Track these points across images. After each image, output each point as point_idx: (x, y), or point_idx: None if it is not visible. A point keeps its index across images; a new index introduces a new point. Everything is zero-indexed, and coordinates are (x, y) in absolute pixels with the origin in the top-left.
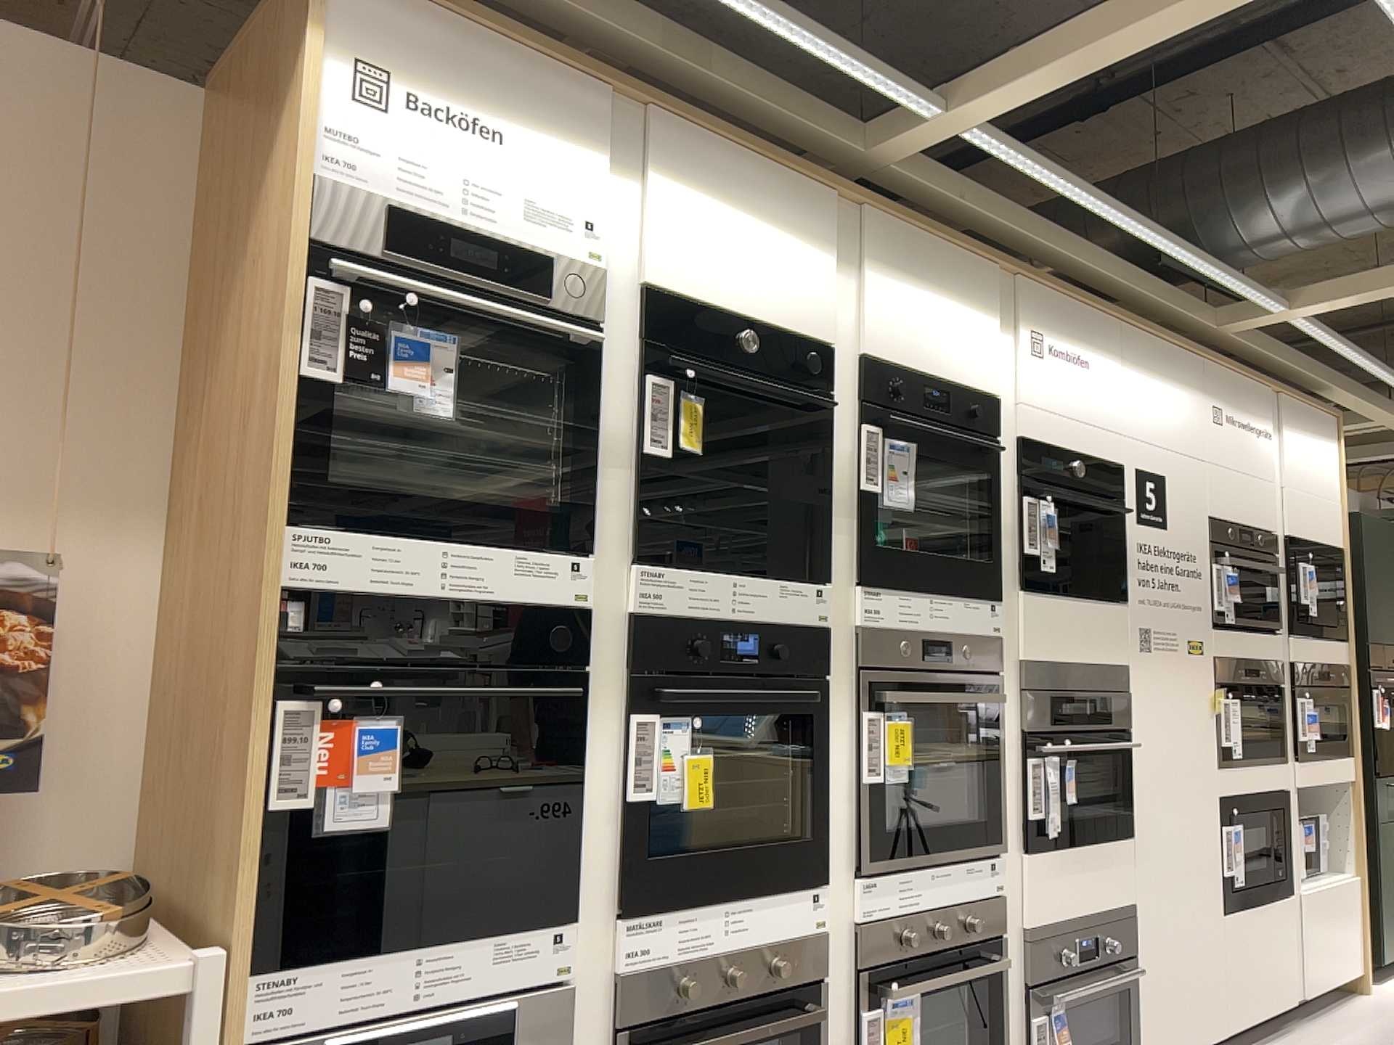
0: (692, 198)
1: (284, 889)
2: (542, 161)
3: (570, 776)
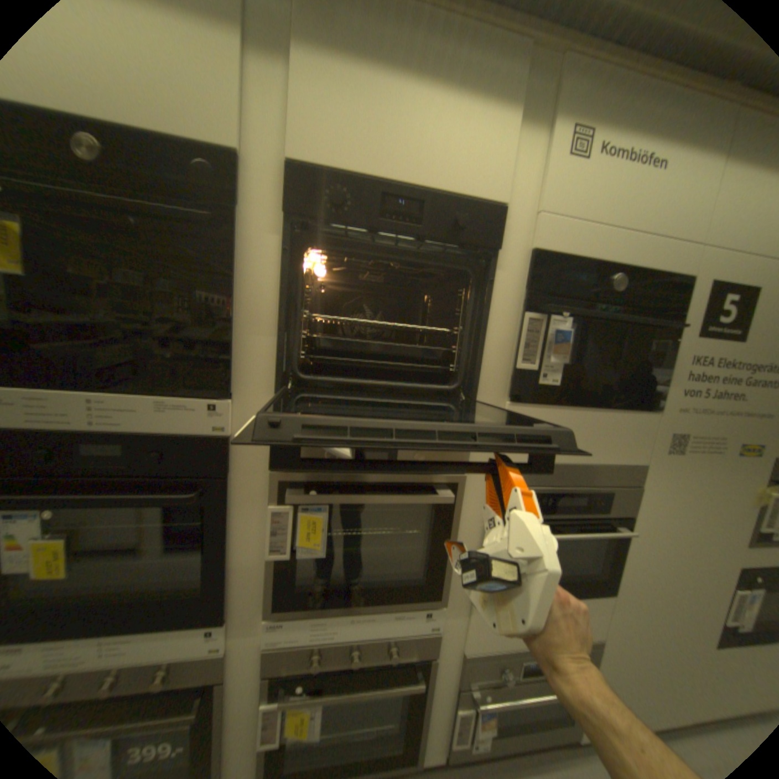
0: None
1: None
2: None
3: None
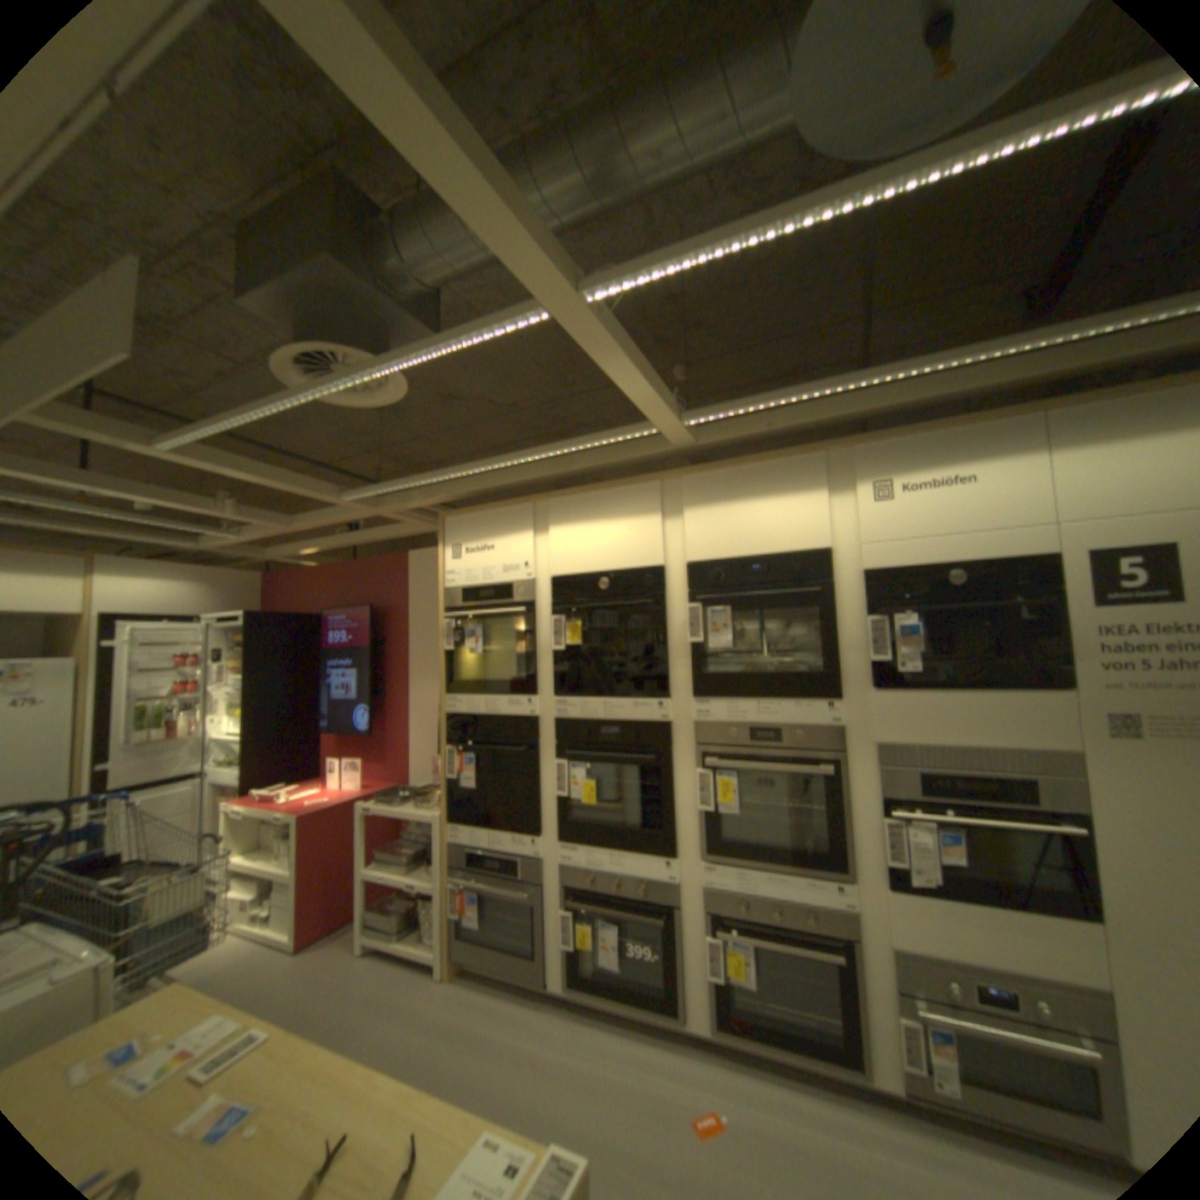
0: (567, 524)
1: (446, 809)
2: (502, 544)
3: (533, 788)
